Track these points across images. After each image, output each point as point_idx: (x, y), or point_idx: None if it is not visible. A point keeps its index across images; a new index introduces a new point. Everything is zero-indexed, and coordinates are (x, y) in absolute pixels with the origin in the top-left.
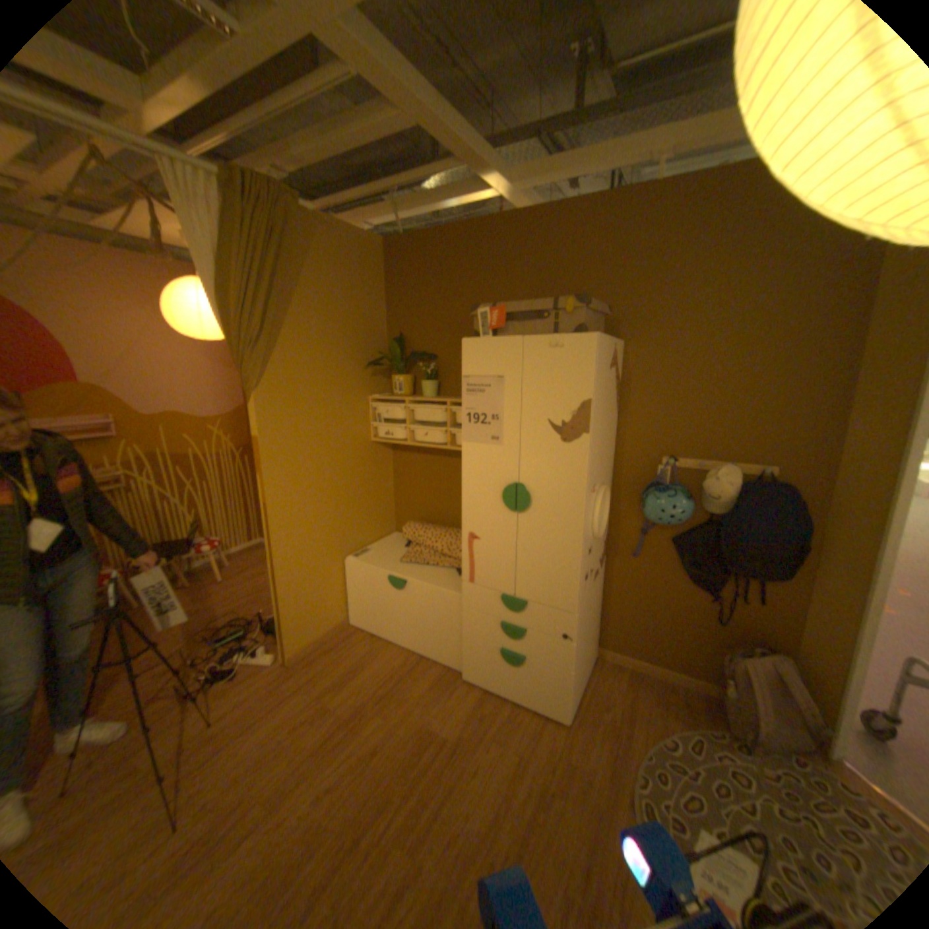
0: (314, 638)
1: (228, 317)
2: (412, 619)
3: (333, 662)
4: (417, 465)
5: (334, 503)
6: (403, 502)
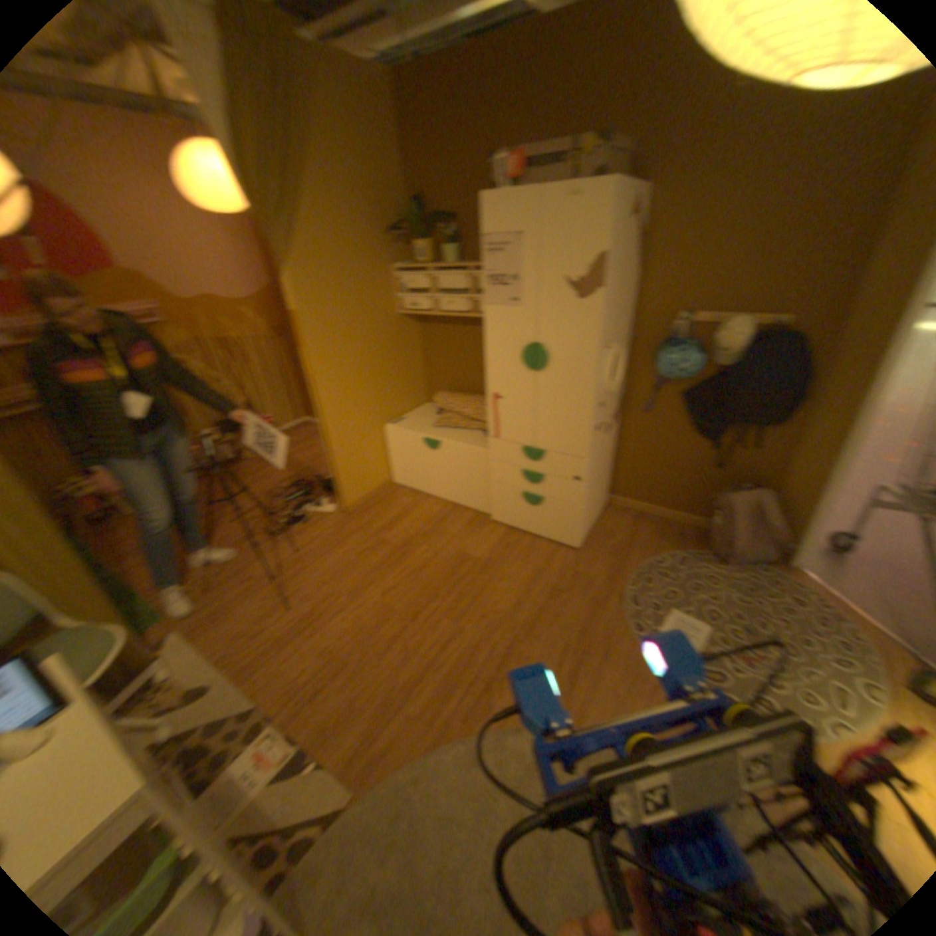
0: (363, 493)
1: (243, 184)
2: (444, 475)
3: (381, 510)
4: (440, 336)
5: (366, 375)
6: (429, 375)
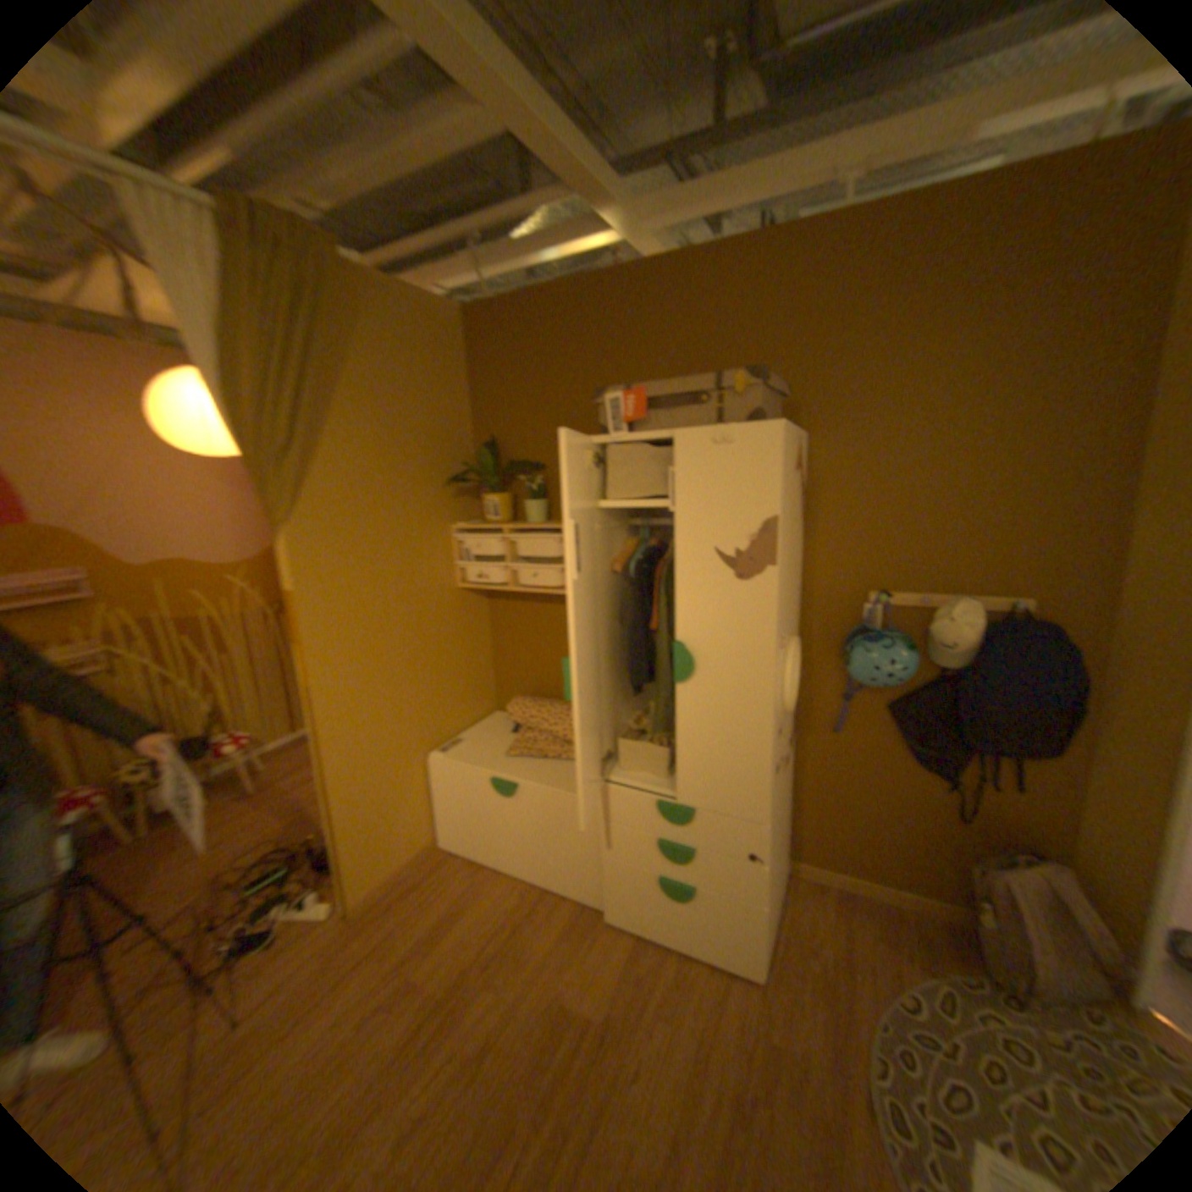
0: (387, 875)
1: (238, 418)
2: (526, 838)
3: (416, 908)
4: (522, 617)
5: (408, 678)
6: (504, 670)
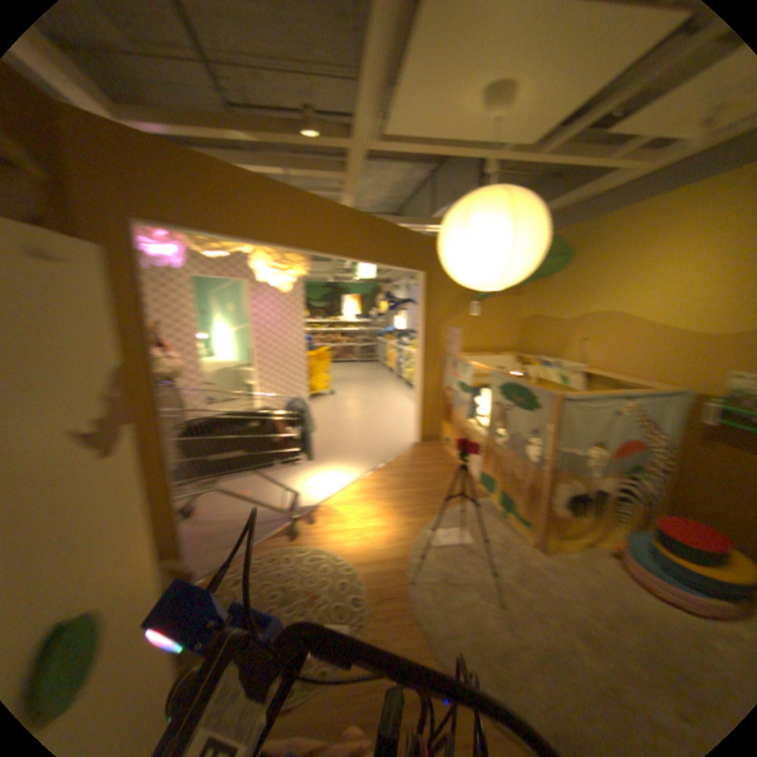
0: None
1: None
2: None
3: None
4: None
5: None
6: None
